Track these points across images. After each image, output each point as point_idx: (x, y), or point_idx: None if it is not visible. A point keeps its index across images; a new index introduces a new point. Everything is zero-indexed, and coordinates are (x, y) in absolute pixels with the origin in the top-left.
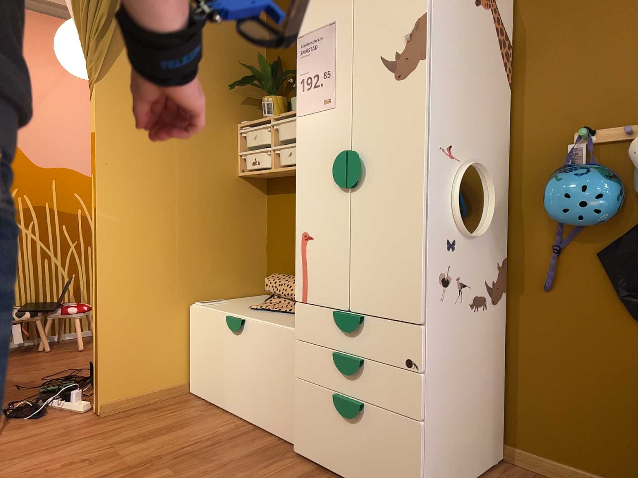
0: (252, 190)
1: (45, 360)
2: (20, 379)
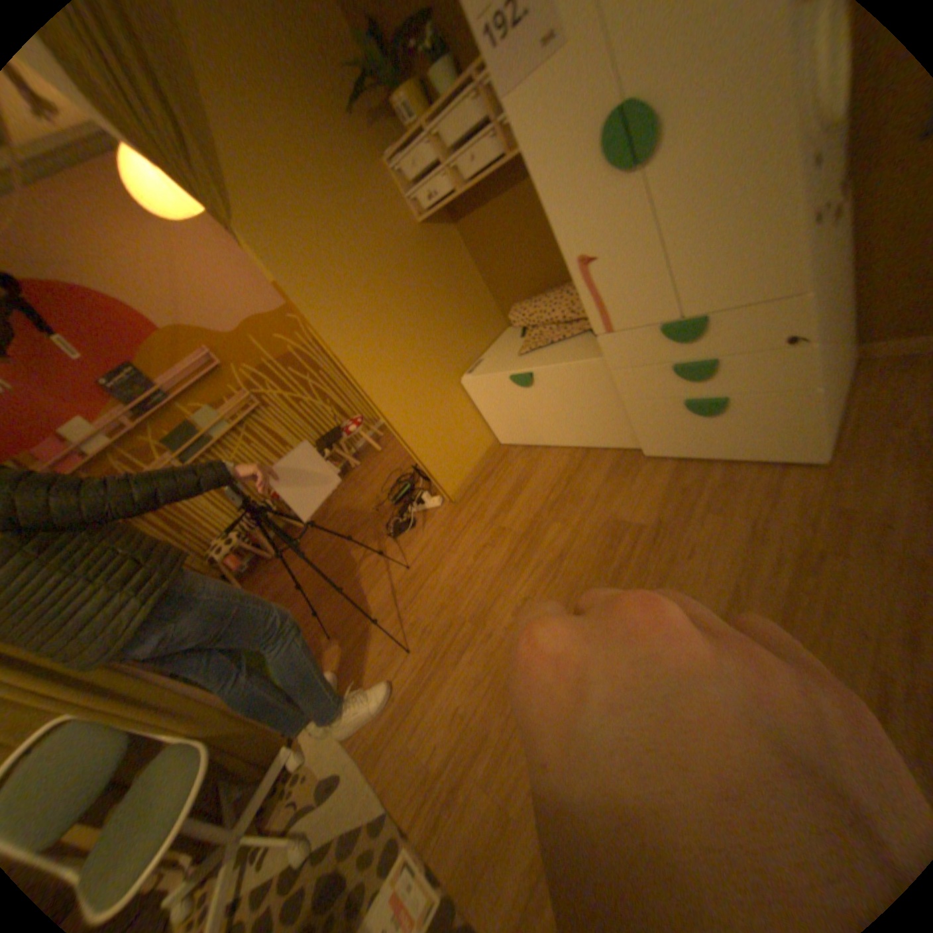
0: (438, 227)
1: (366, 473)
2: (368, 499)
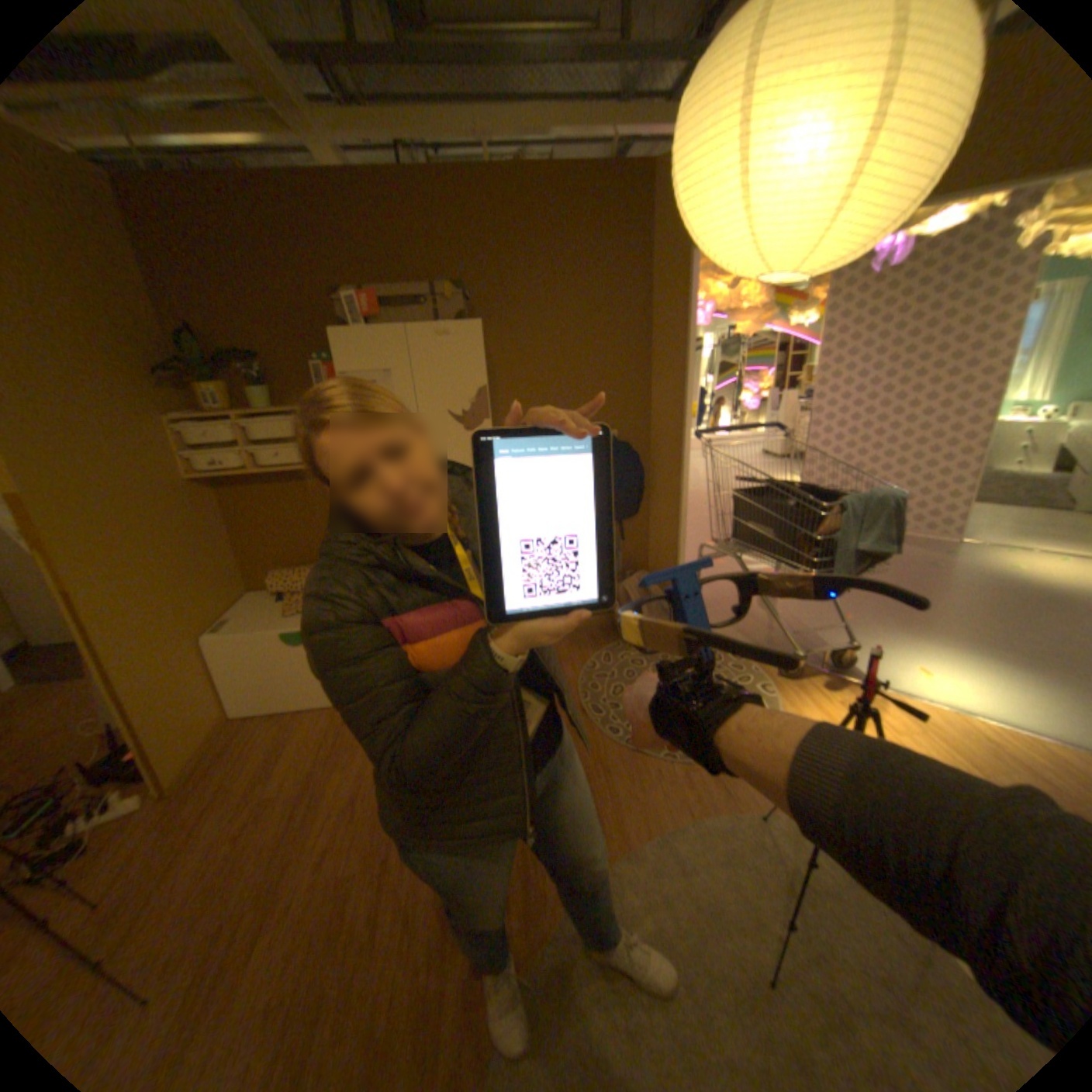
0: (198, 490)
1: None
2: None
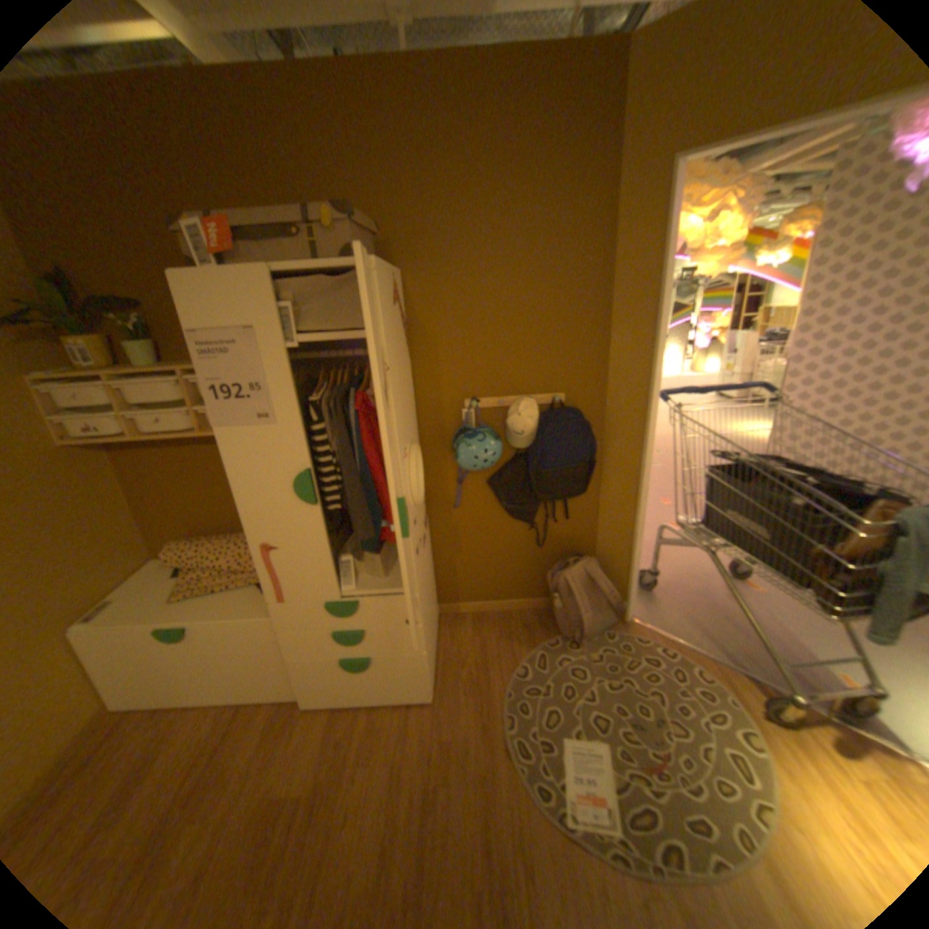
0: (86, 455)
1: None
2: None
